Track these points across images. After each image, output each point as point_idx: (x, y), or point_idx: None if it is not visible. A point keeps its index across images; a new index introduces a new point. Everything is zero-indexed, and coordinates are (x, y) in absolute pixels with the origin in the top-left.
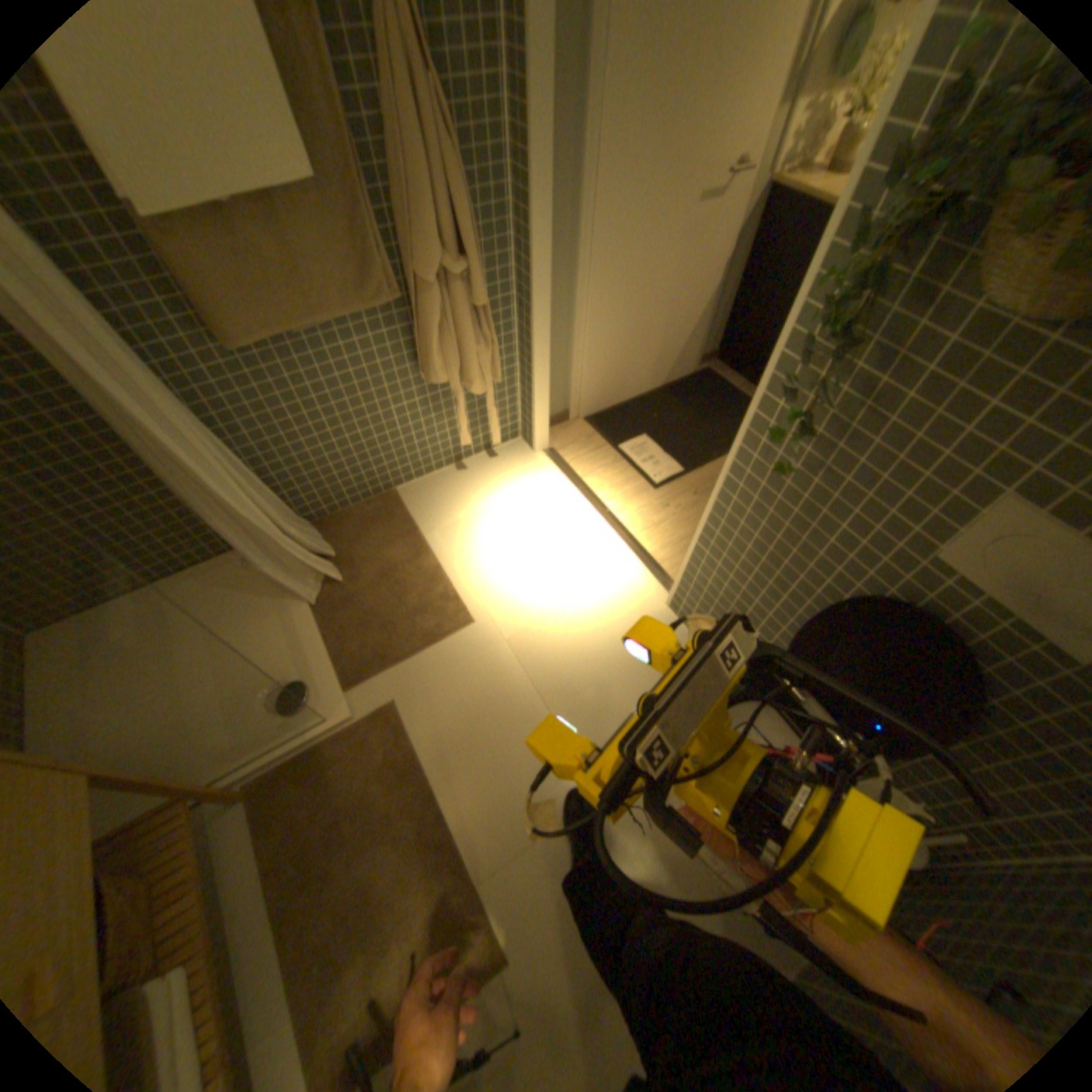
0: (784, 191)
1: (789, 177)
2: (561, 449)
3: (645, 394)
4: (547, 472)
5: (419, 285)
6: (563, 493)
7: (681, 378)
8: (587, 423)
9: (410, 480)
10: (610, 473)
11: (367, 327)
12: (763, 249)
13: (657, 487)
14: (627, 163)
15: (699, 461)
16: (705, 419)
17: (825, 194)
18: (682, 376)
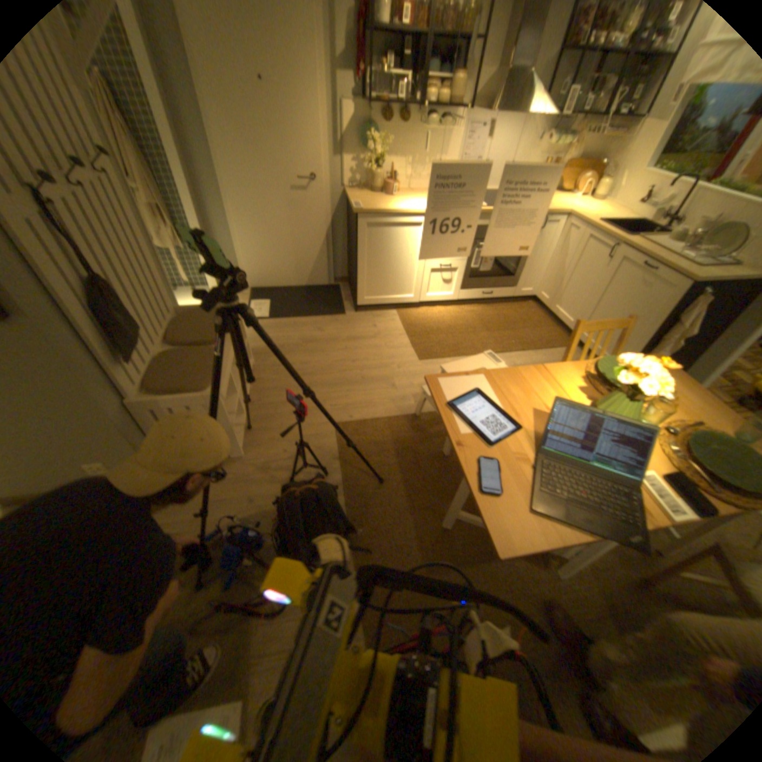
0: (348, 195)
1: (349, 189)
2: None
3: (294, 286)
4: None
5: None
6: None
7: (320, 285)
8: (251, 289)
9: None
10: None
11: None
12: (348, 223)
13: None
14: (236, 163)
15: (281, 315)
16: (308, 302)
17: (349, 196)
18: (319, 283)
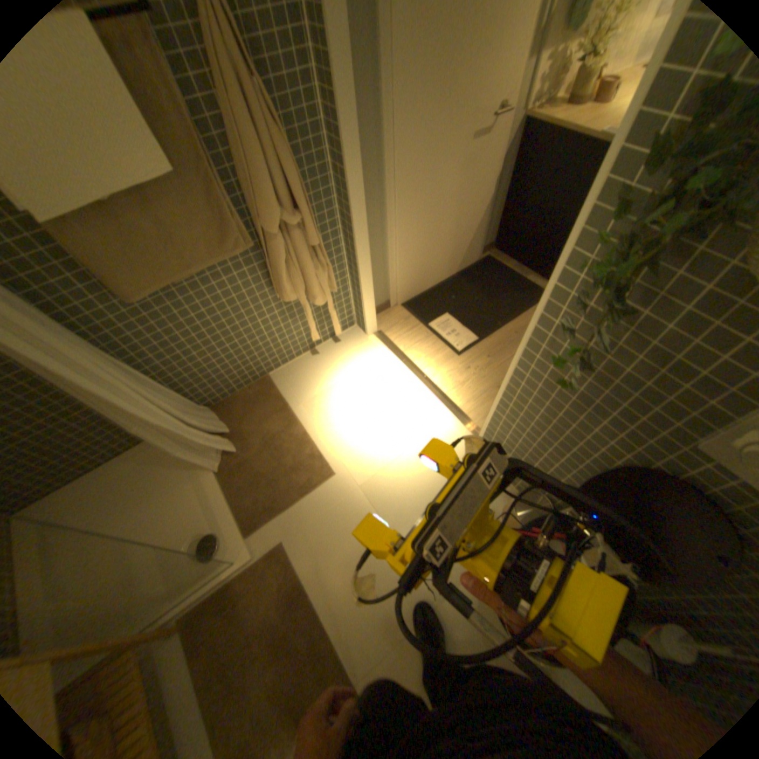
0: (536, 122)
1: (539, 111)
2: (386, 330)
3: (444, 280)
4: (377, 349)
5: (266, 234)
6: (391, 365)
7: (470, 265)
8: (404, 308)
9: (278, 366)
10: (424, 346)
11: (231, 268)
12: (523, 166)
13: (460, 353)
14: (415, 119)
15: (489, 330)
16: (490, 296)
17: (568, 122)
18: (470, 263)
